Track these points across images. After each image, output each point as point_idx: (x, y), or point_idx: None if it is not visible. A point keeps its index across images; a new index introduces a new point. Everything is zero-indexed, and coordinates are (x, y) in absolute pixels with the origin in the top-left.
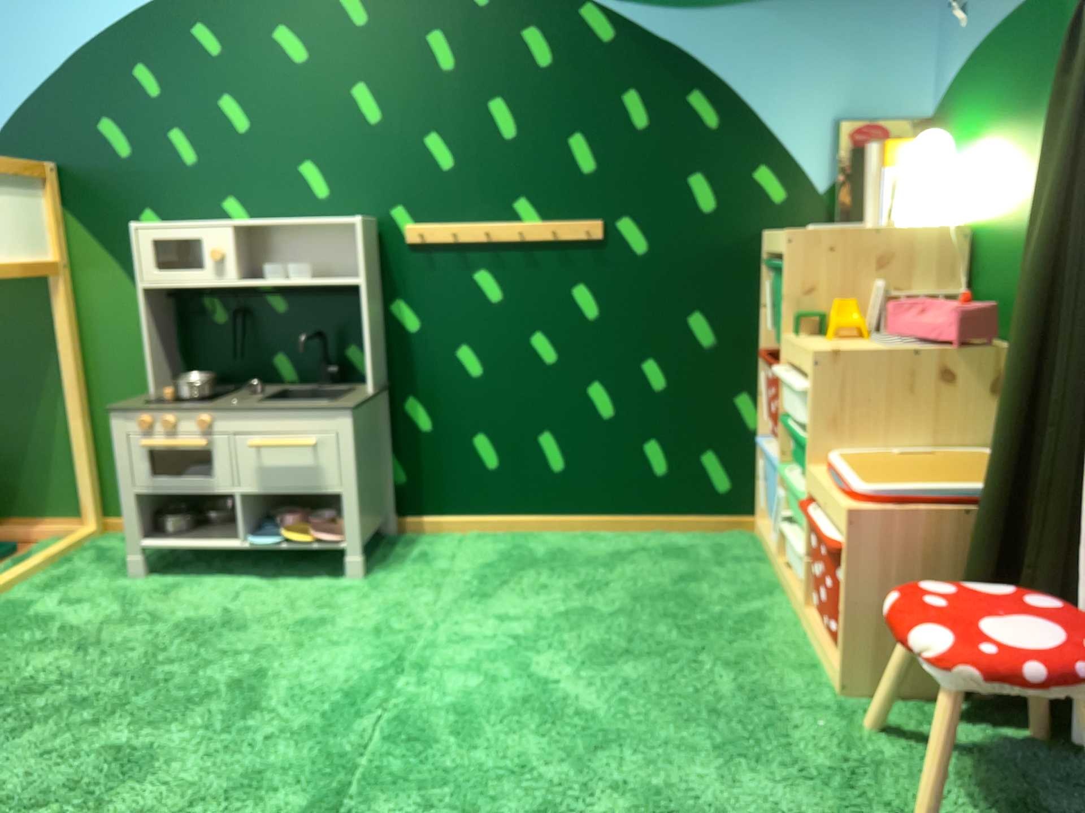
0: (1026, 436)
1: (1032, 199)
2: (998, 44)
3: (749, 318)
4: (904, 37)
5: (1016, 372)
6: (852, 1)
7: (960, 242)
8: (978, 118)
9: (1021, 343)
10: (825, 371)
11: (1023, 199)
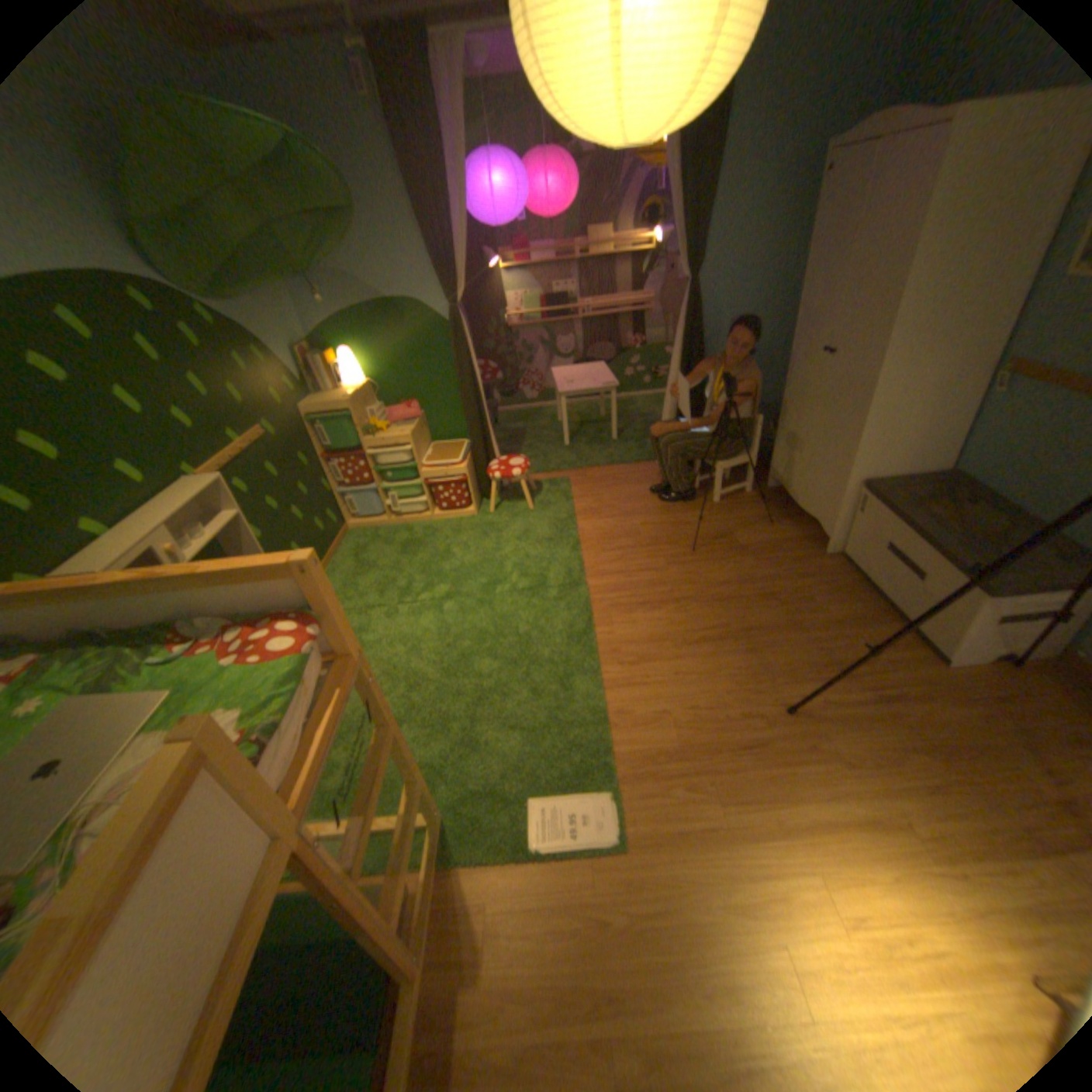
0: (480, 427)
1: (402, 367)
2: (353, 314)
3: (308, 446)
4: (285, 306)
5: (468, 414)
6: (268, 291)
7: (375, 387)
8: (350, 341)
9: (467, 407)
10: (412, 440)
11: (397, 368)
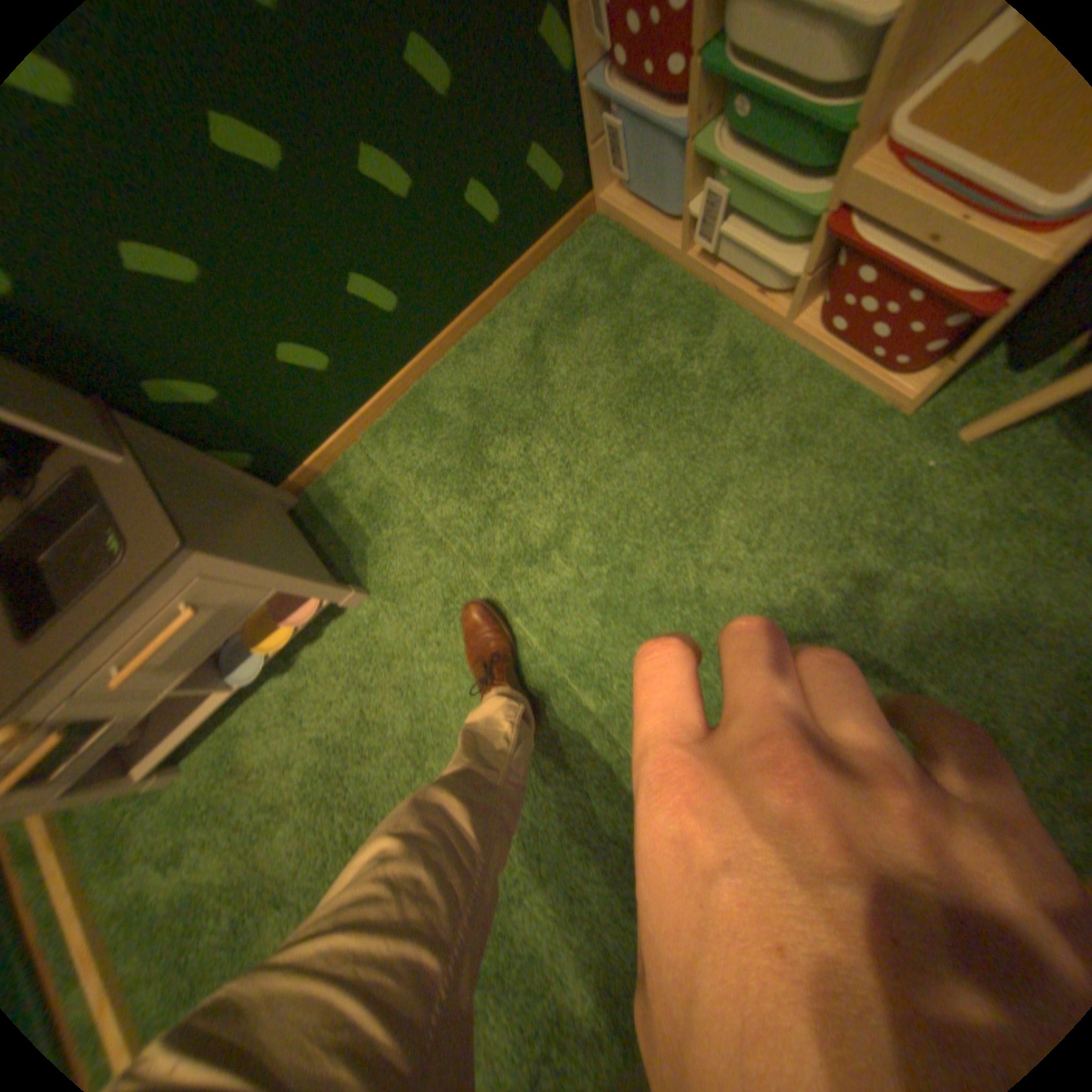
0: None
1: None
2: None
3: None
4: None
5: None
6: None
7: None
8: None
9: None
10: None
11: None
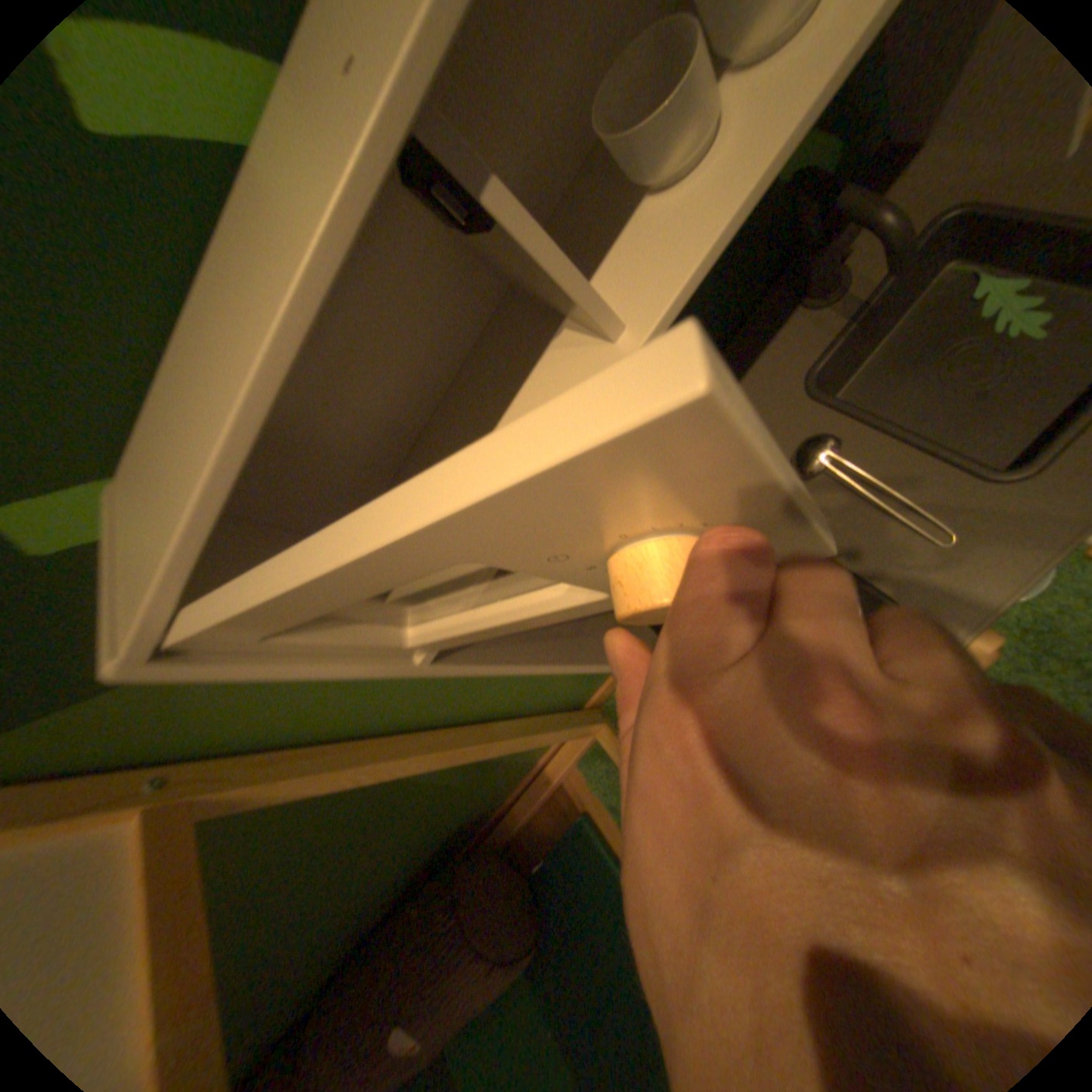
0: None
1: None
2: None
3: None
4: None
5: None
6: None
7: None
8: None
9: None
10: None
11: None
